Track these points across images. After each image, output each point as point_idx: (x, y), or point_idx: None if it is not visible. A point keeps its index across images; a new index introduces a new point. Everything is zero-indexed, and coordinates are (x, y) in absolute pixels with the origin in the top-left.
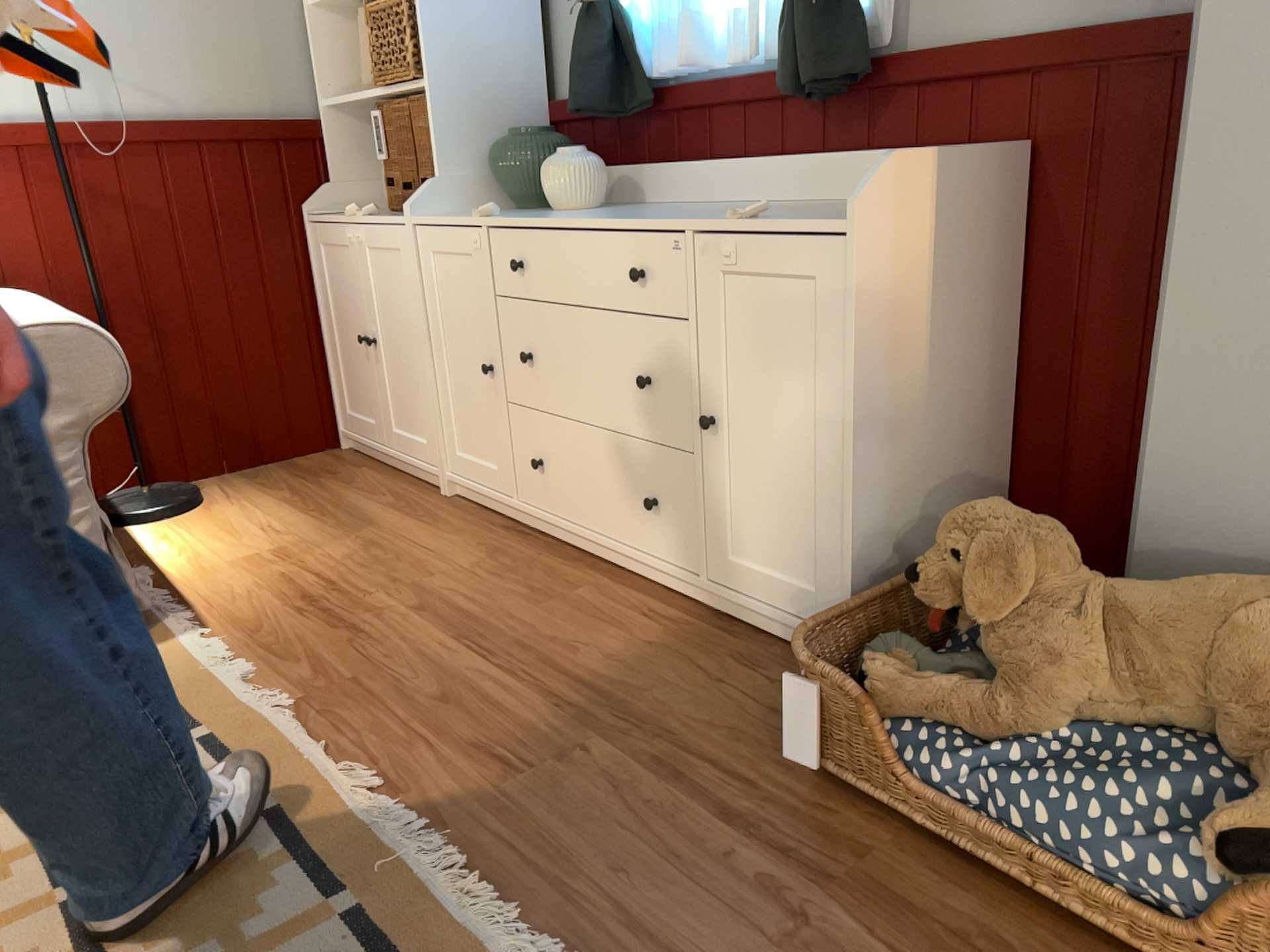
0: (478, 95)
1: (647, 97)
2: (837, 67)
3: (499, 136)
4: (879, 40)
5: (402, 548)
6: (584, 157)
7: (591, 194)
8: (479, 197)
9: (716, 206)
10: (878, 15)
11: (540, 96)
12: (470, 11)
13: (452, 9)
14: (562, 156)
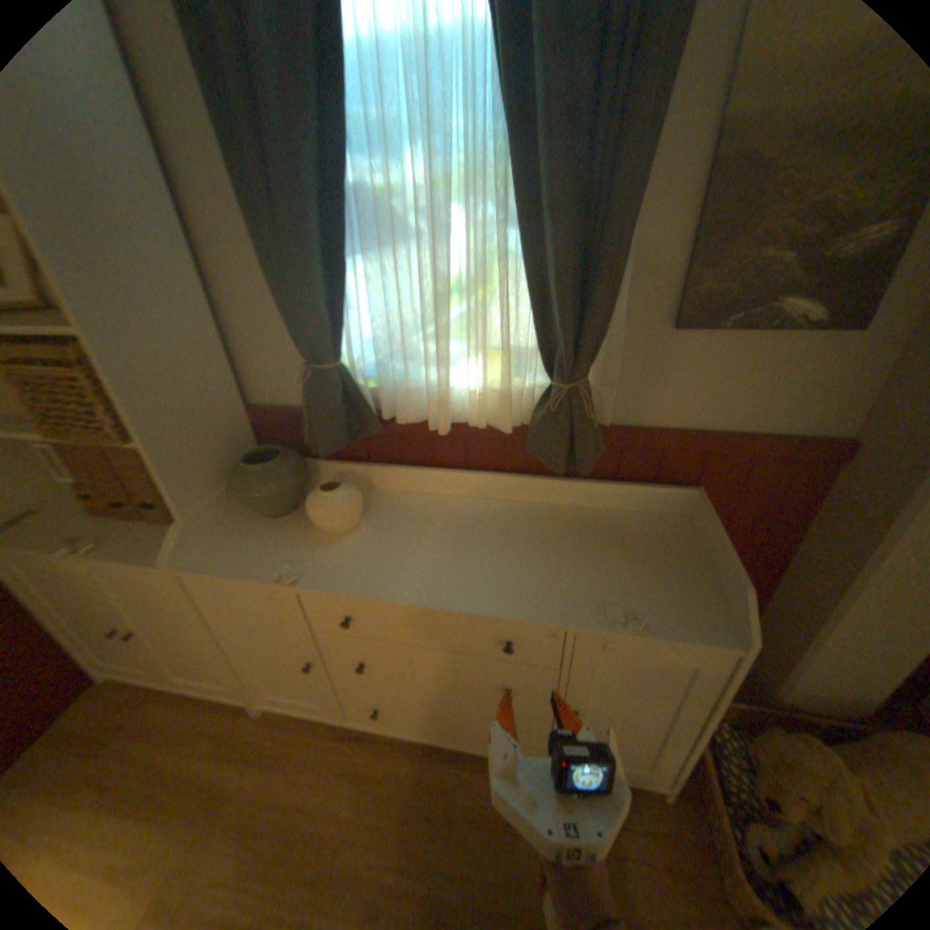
0: (195, 428)
1: (382, 426)
2: (600, 451)
3: (221, 451)
4: (600, 415)
5: (280, 820)
6: (351, 490)
7: (362, 513)
8: (222, 509)
9: (468, 507)
10: (602, 401)
11: (241, 401)
12: (165, 356)
13: (148, 362)
14: (333, 495)
